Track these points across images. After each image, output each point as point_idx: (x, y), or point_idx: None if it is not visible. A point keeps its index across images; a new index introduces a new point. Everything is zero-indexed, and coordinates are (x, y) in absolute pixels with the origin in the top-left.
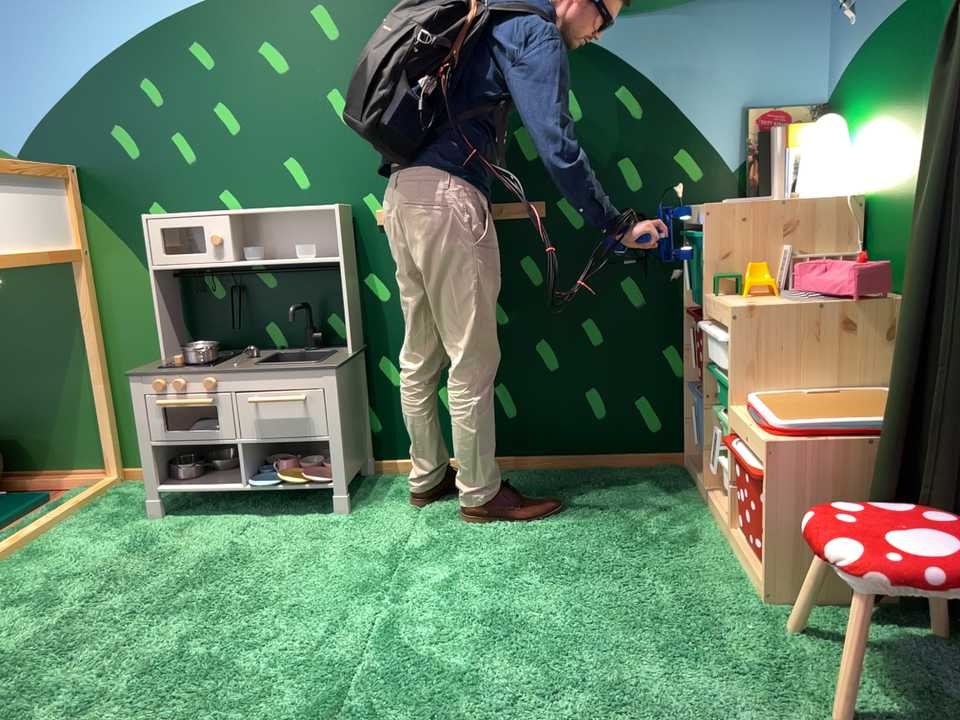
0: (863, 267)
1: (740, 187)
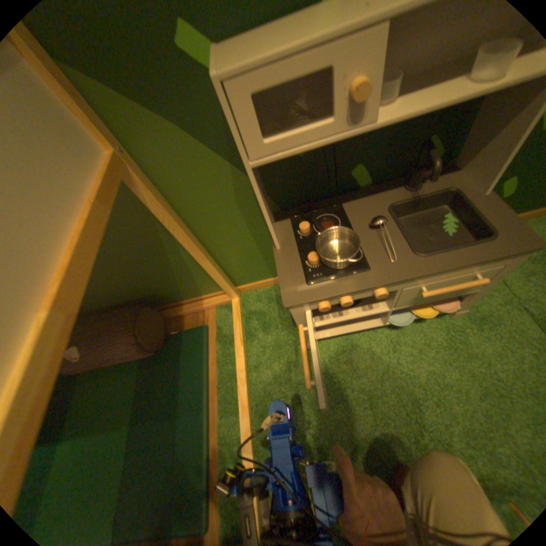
0: None
1: None
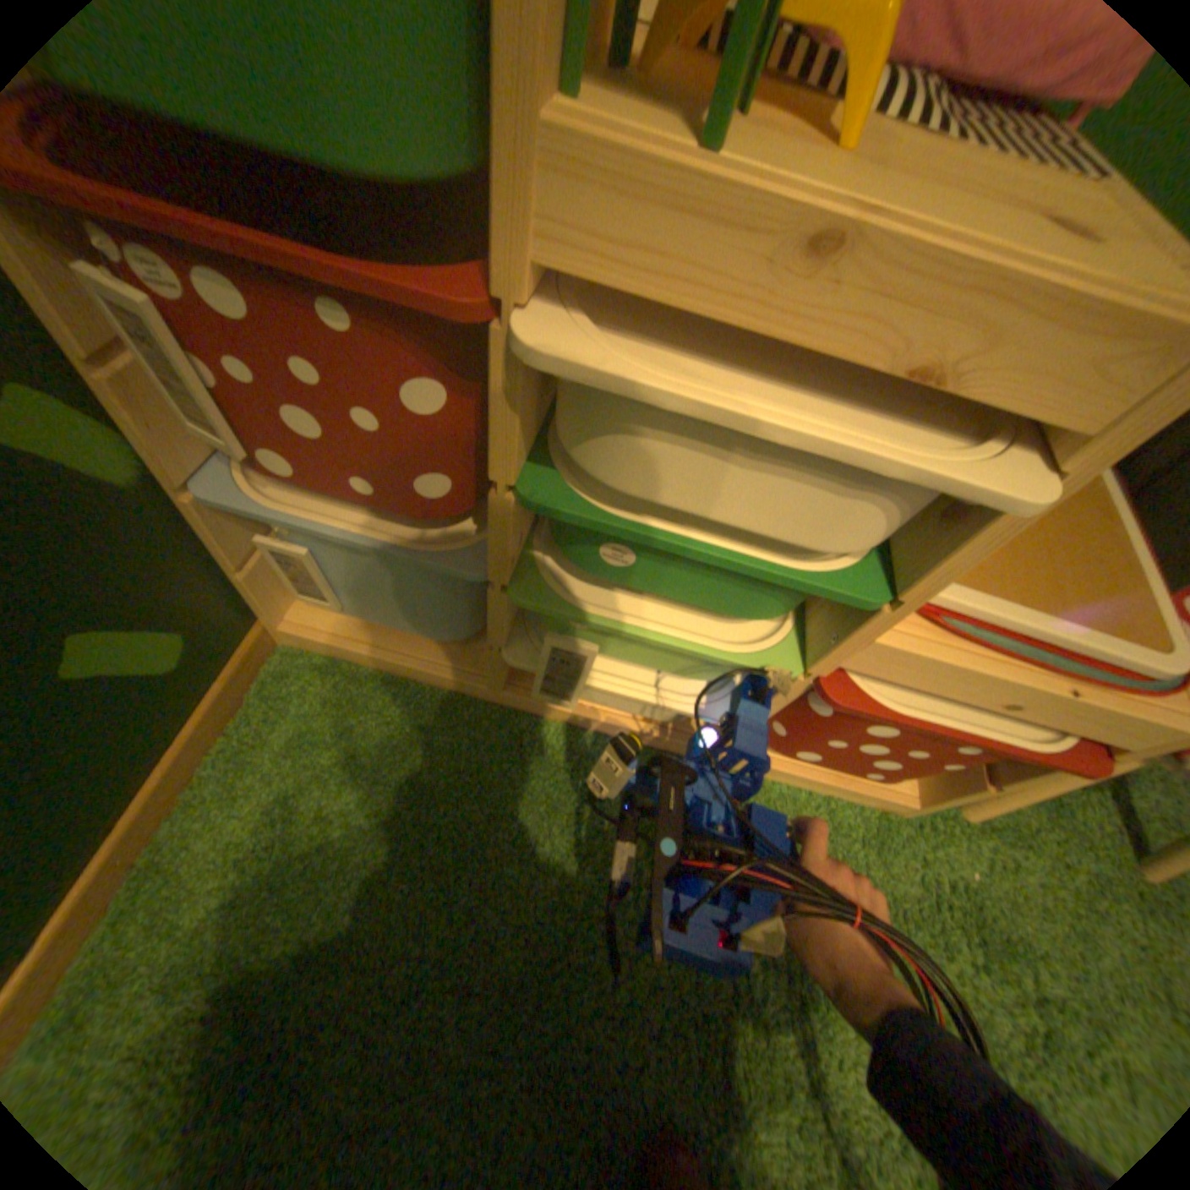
0: None
1: None
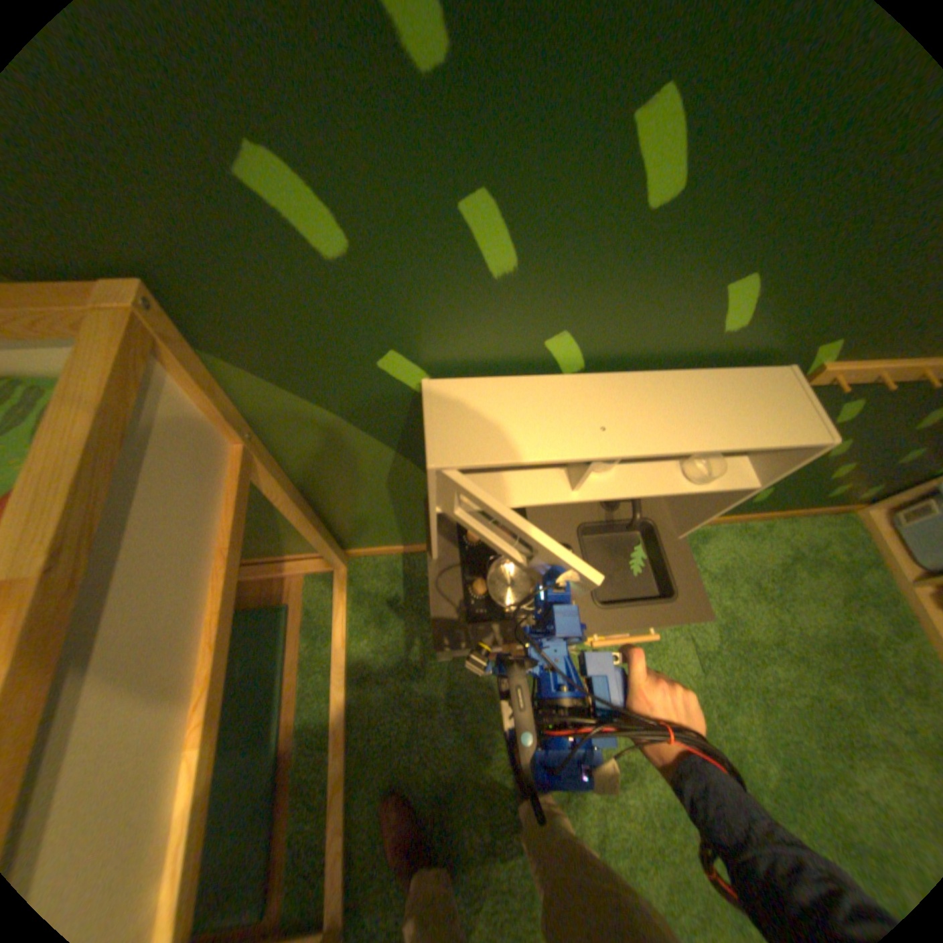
0: None
1: None
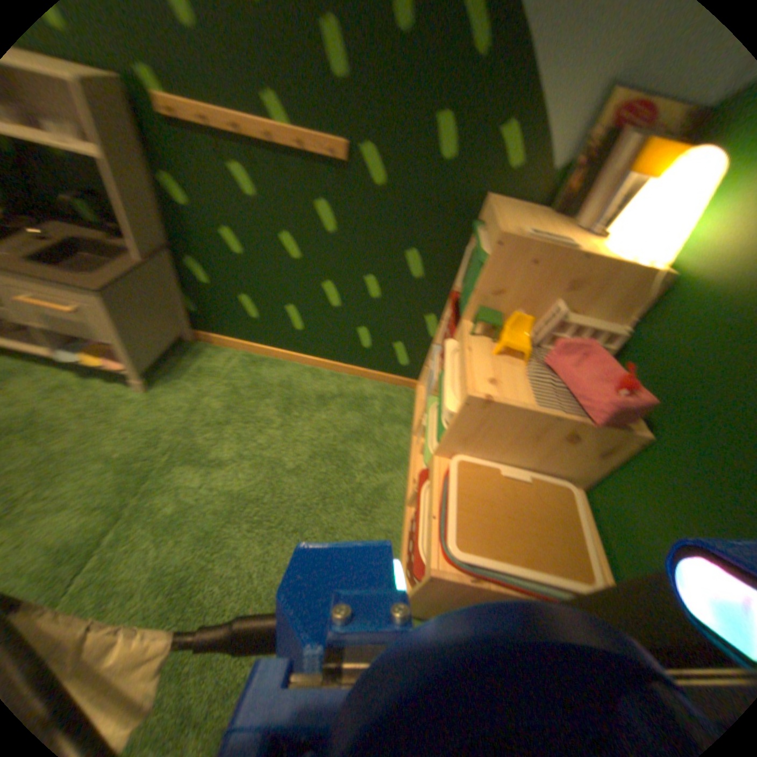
0: (627, 404)
1: (556, 188)
